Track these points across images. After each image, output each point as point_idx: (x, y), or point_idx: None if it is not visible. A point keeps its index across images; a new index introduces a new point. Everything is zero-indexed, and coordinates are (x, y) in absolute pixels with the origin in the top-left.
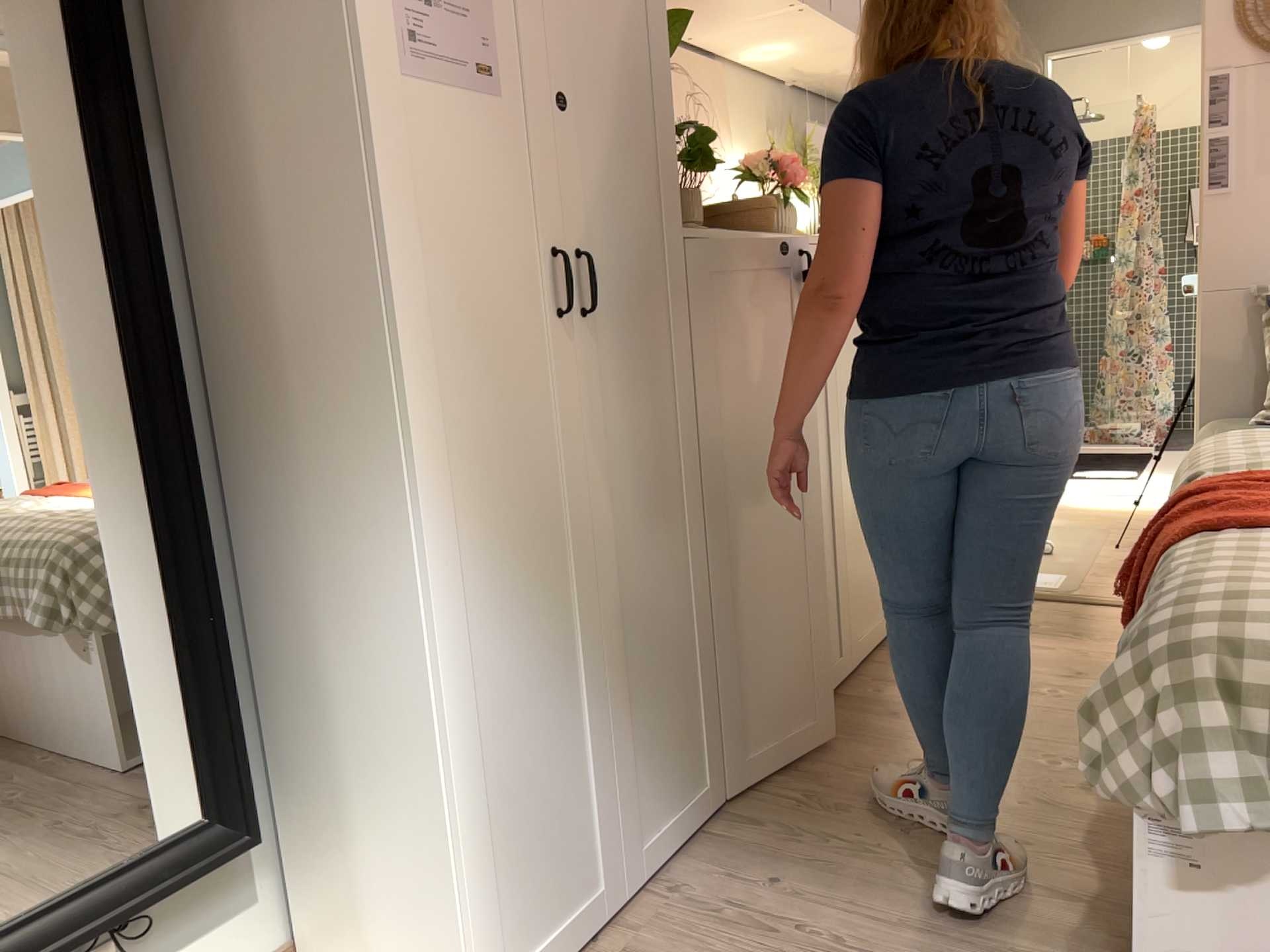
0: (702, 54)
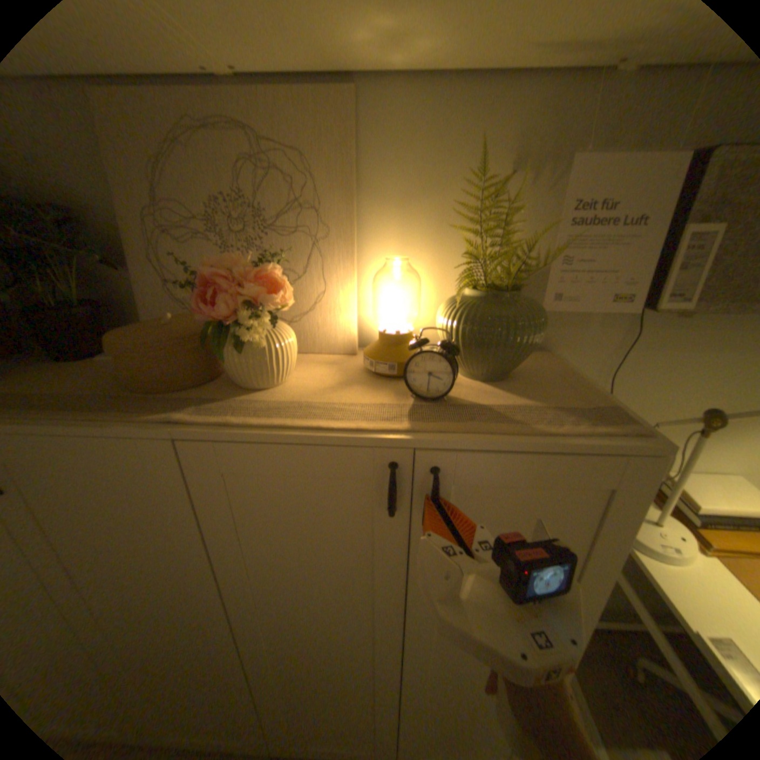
0: (313, 78)
